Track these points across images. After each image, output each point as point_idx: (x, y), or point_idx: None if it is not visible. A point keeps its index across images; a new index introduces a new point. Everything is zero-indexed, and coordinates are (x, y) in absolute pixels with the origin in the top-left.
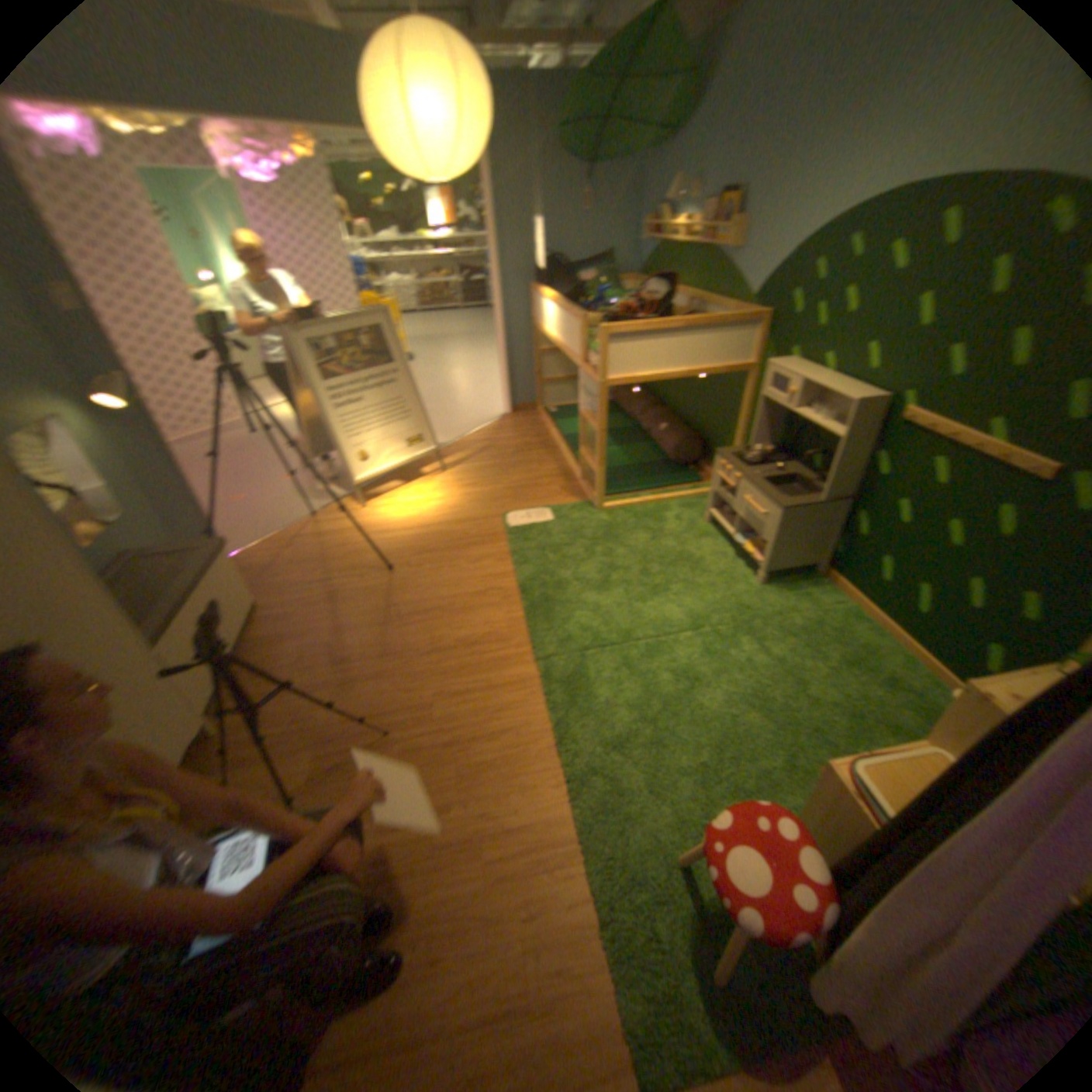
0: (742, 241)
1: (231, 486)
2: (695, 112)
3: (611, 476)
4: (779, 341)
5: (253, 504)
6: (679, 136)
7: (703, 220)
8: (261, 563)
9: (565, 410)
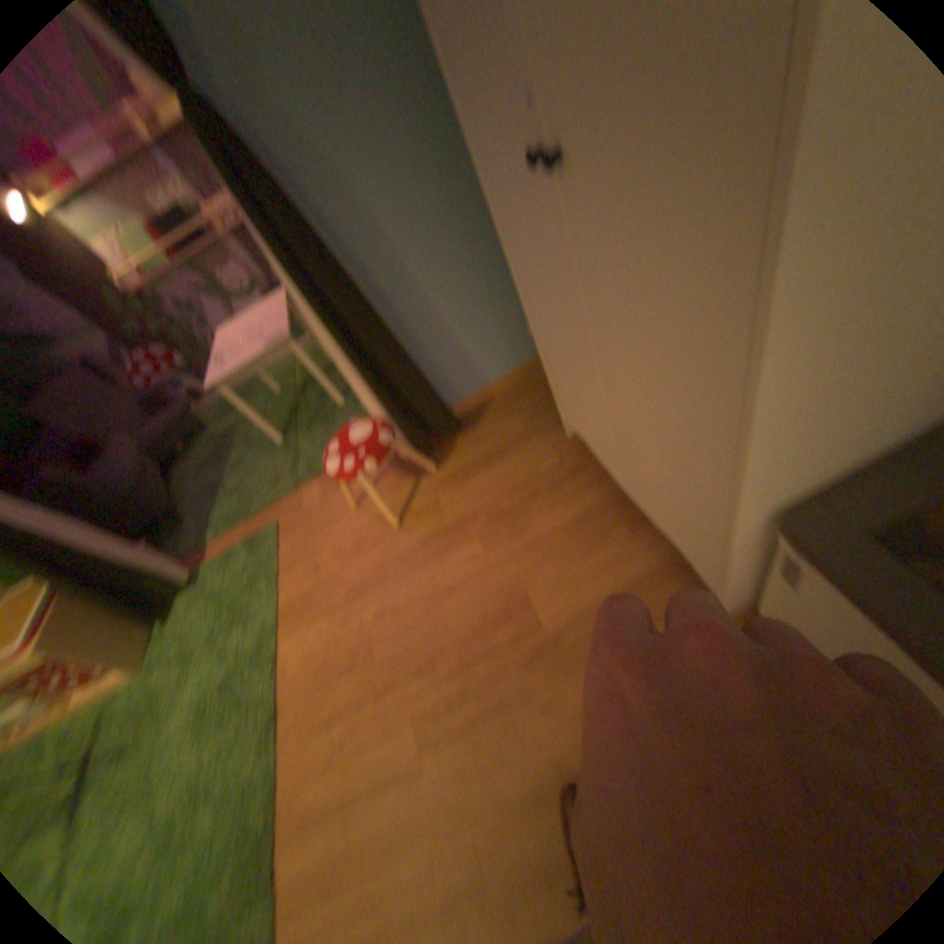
0: None
1: None
2: None
3: None
4: None
5: None
6: None
7: None
8: None
9: None
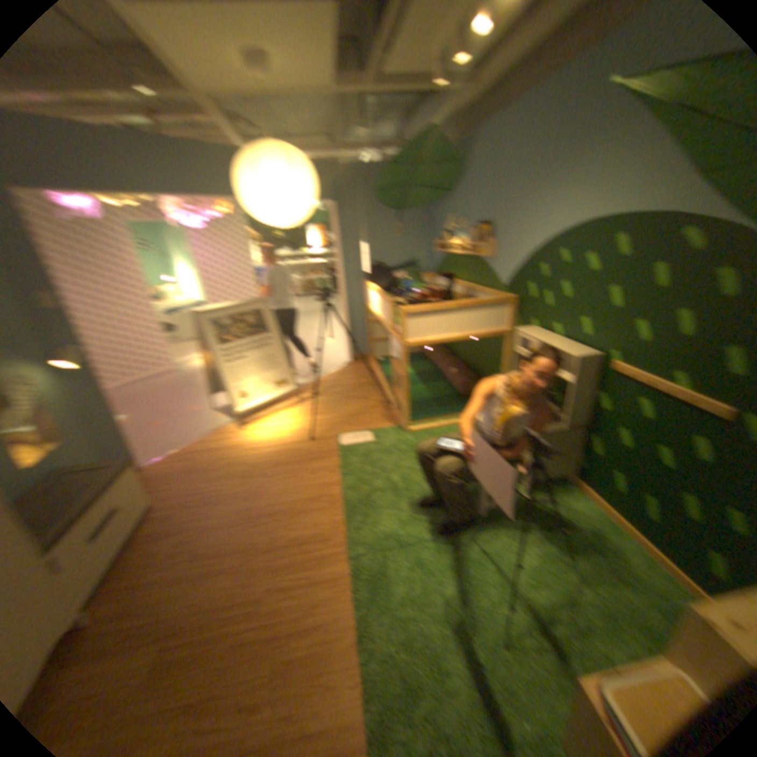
0: (492, 252)
1: (149, 414)
2: (458, 180)
3: (415, 406)
4: (522, 315)
5: (160, 428)
6: (450, 193)
7: (467, 240)
8: (155, 475)
9: (386, 358)
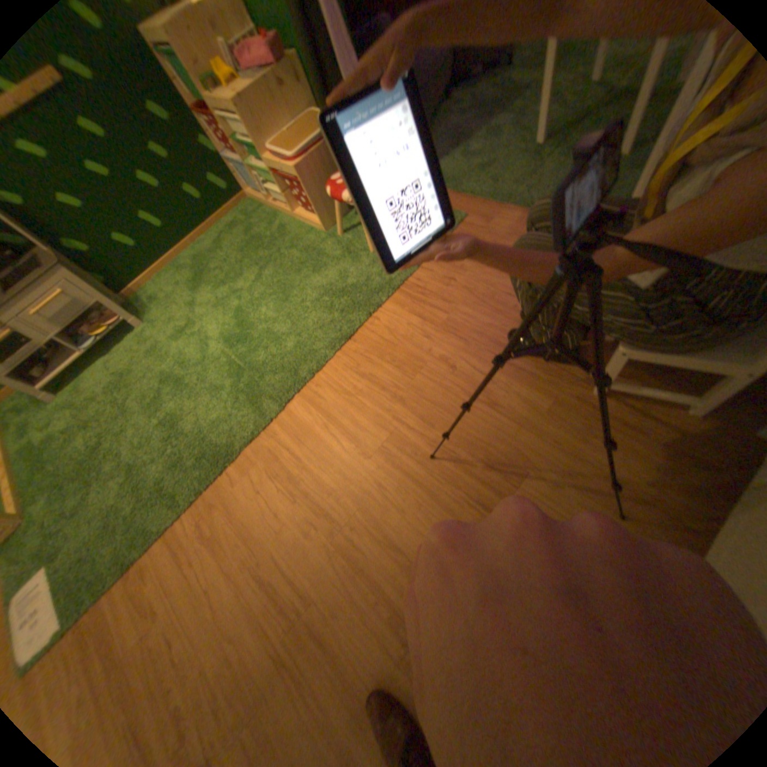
0: None
1: None
2: None
3: None
4: None
5: None
6: None
7: None
8: None
9: None
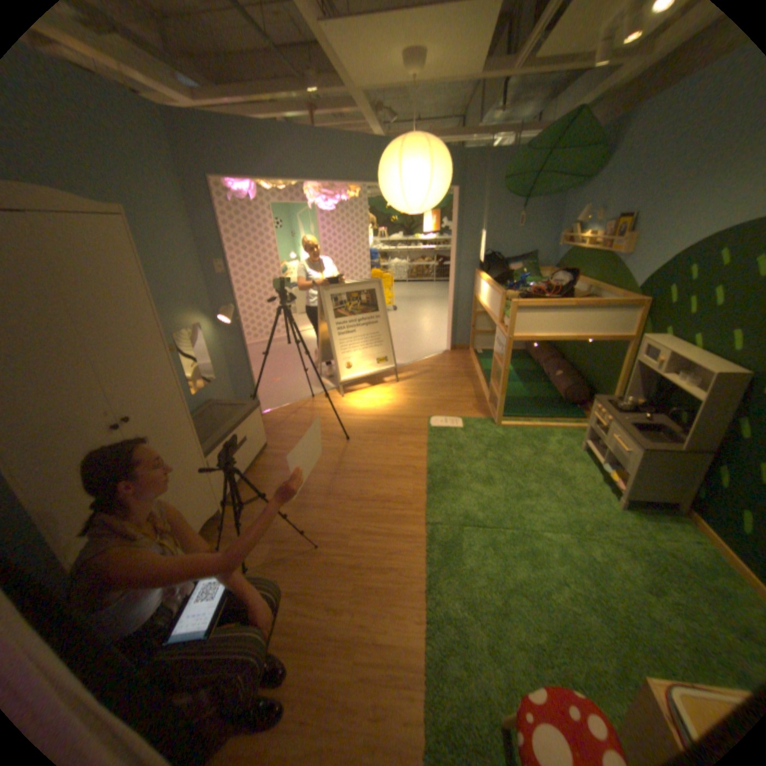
0: (631, 249)
1: (273, 373)
2: (603, 167)
3: (512, 403)
4: (656, 322)
5: (281, 385)
6: (591, 181)
7: (602, 234)
8: (275, 421)
9: (487, 353)
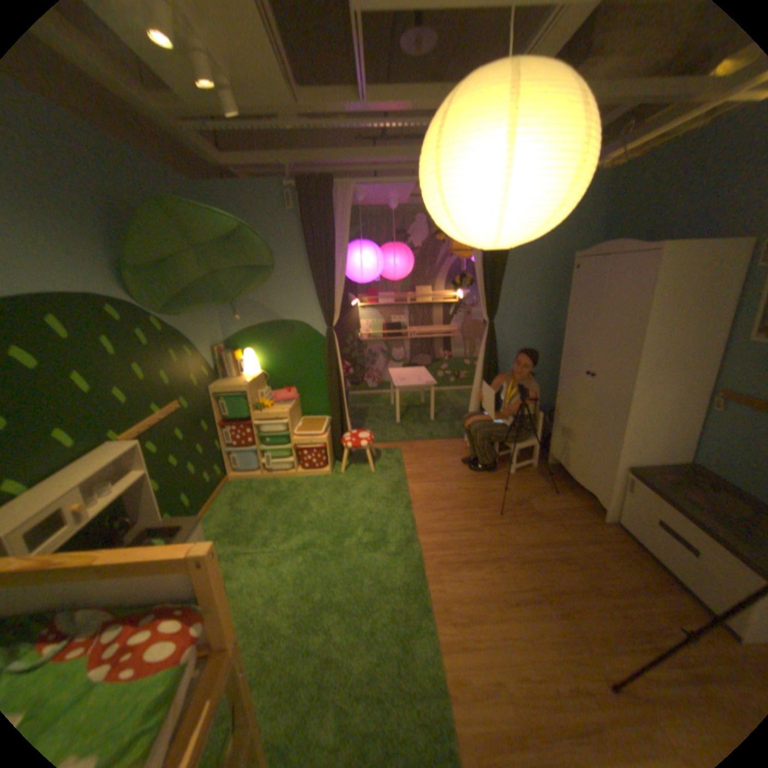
0: None
1: None
2: None
3: None
4: None
5: None
6: None
7: None
8: None
9: None
